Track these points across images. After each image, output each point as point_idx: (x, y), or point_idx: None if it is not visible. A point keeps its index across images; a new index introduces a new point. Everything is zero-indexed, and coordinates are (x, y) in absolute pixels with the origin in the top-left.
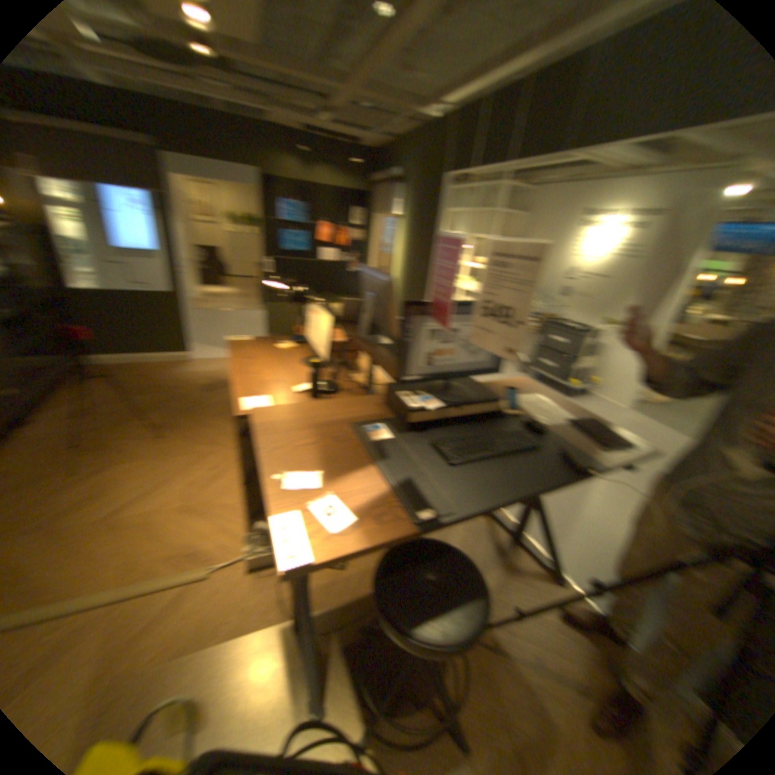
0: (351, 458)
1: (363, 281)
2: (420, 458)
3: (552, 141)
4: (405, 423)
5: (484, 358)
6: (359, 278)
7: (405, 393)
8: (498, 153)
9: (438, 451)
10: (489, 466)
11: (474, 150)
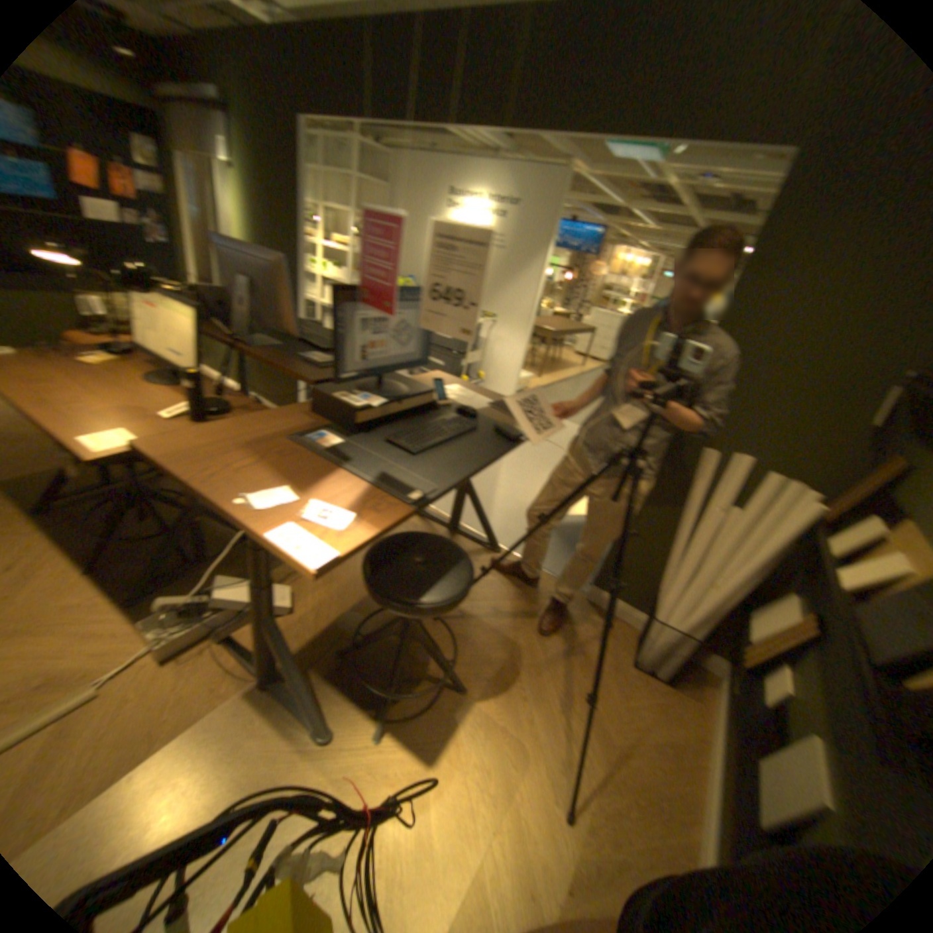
0: (318, 468)
1: (235, 260)
2: (387, 455)
3: (440, 111)
4: (358, 426)
5: (415, 351)
6: (226, 256)
7: (346, 395)
8: (378, 108)
9: (402, 445)
10: (449, 450)
11: (345, 95)
